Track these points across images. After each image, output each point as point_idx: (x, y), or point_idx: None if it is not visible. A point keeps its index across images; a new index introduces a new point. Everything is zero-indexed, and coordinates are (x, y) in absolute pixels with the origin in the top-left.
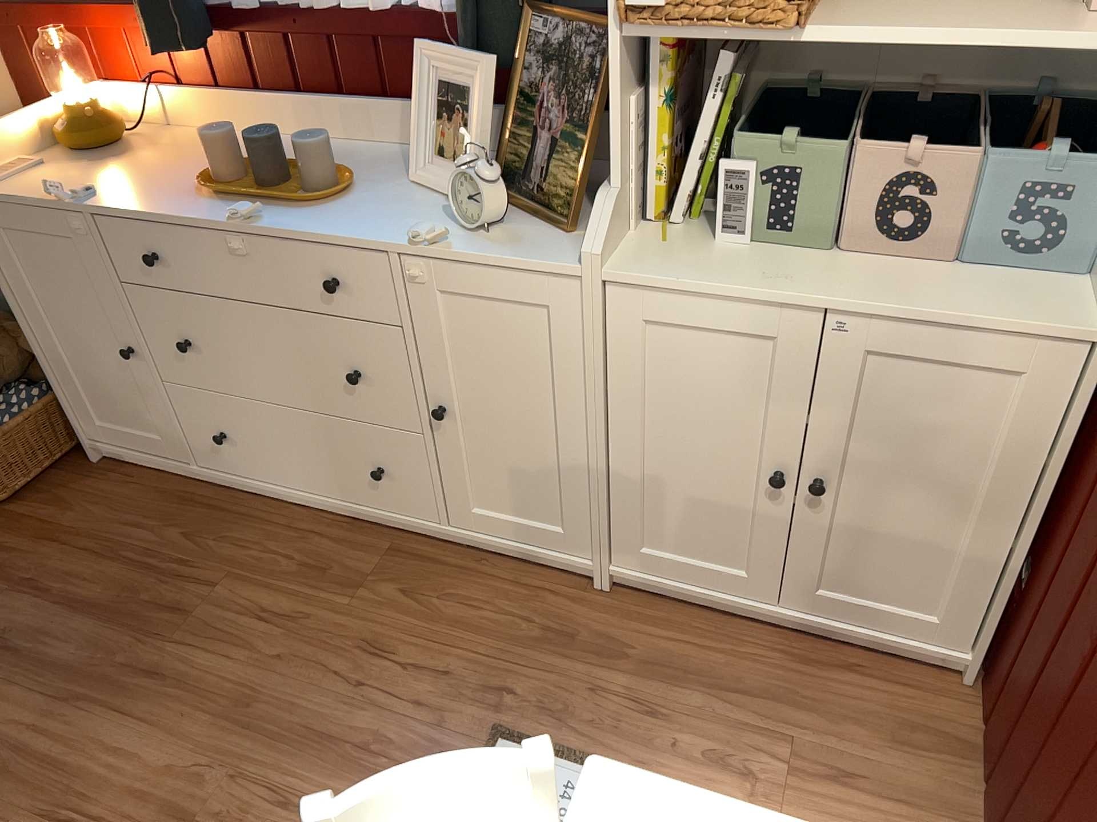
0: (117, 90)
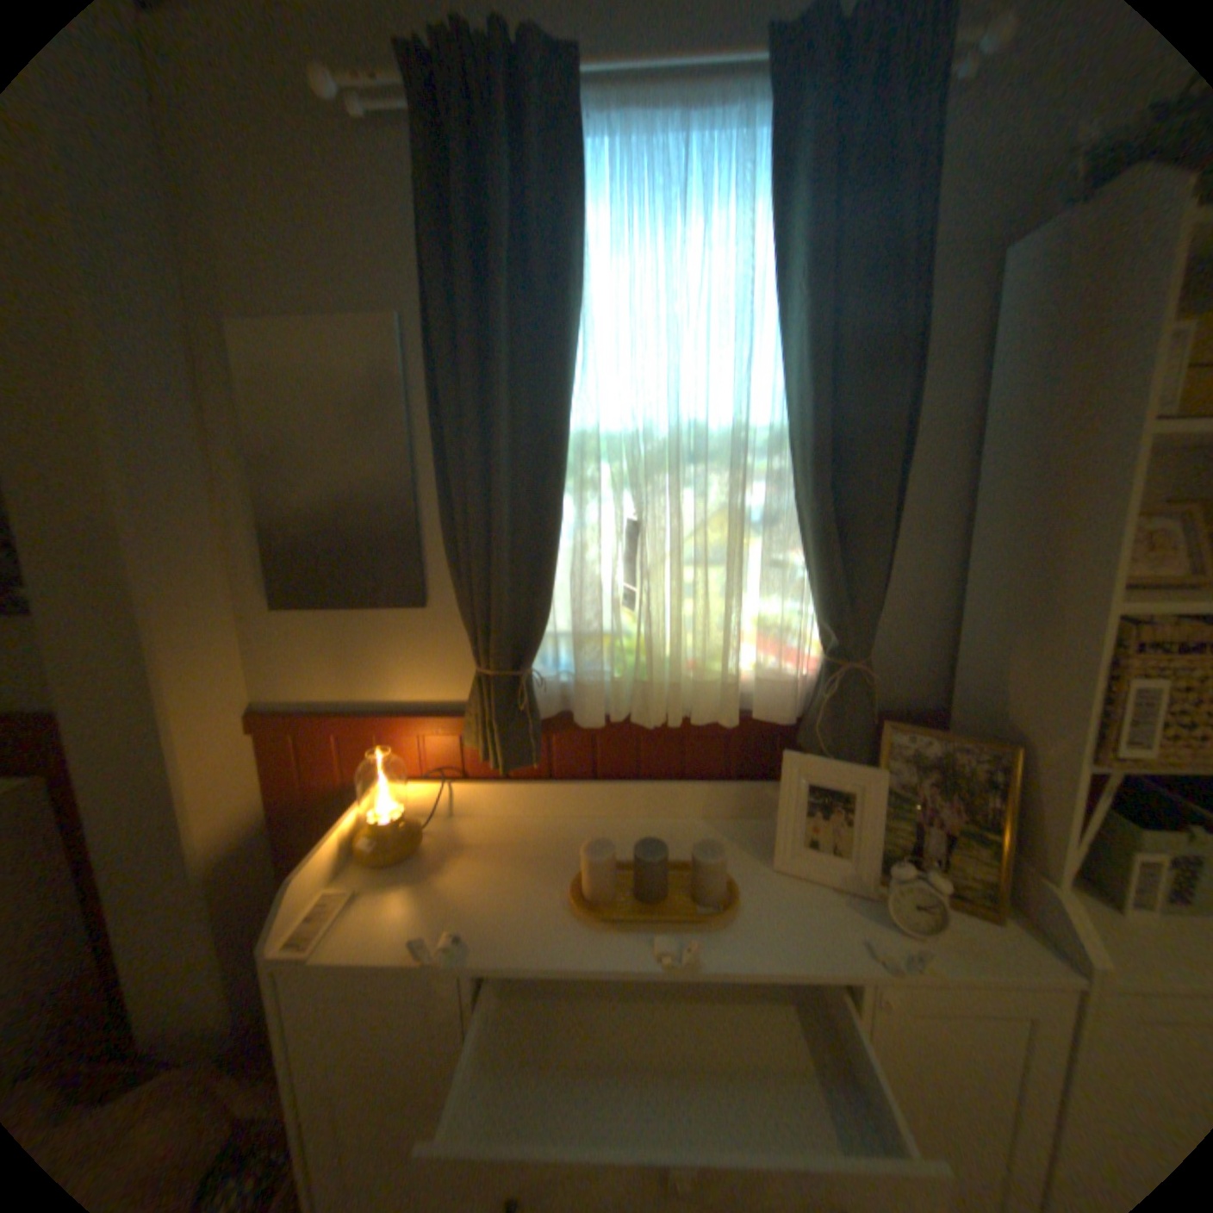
0: (406, 789)
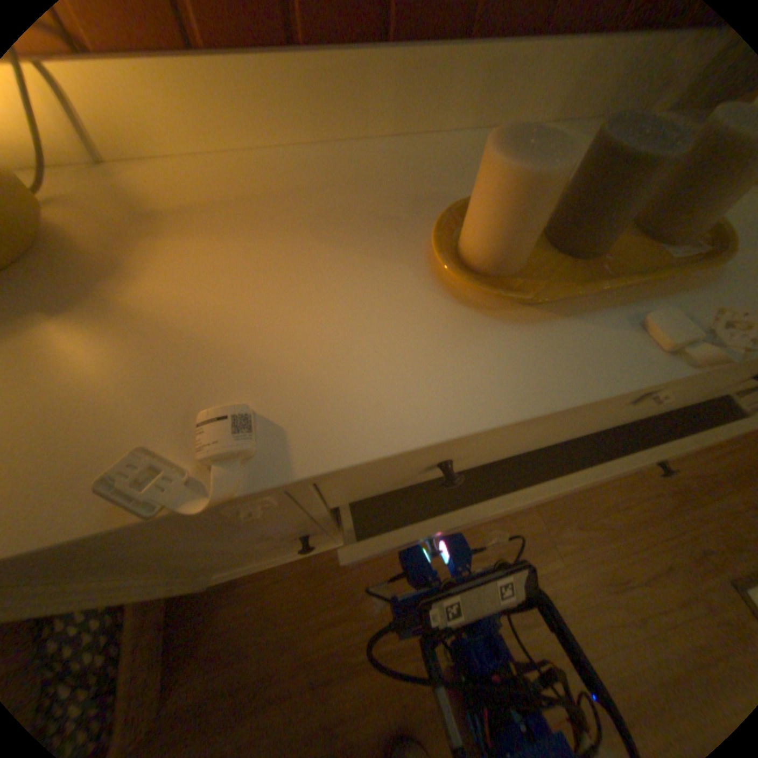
0: None
